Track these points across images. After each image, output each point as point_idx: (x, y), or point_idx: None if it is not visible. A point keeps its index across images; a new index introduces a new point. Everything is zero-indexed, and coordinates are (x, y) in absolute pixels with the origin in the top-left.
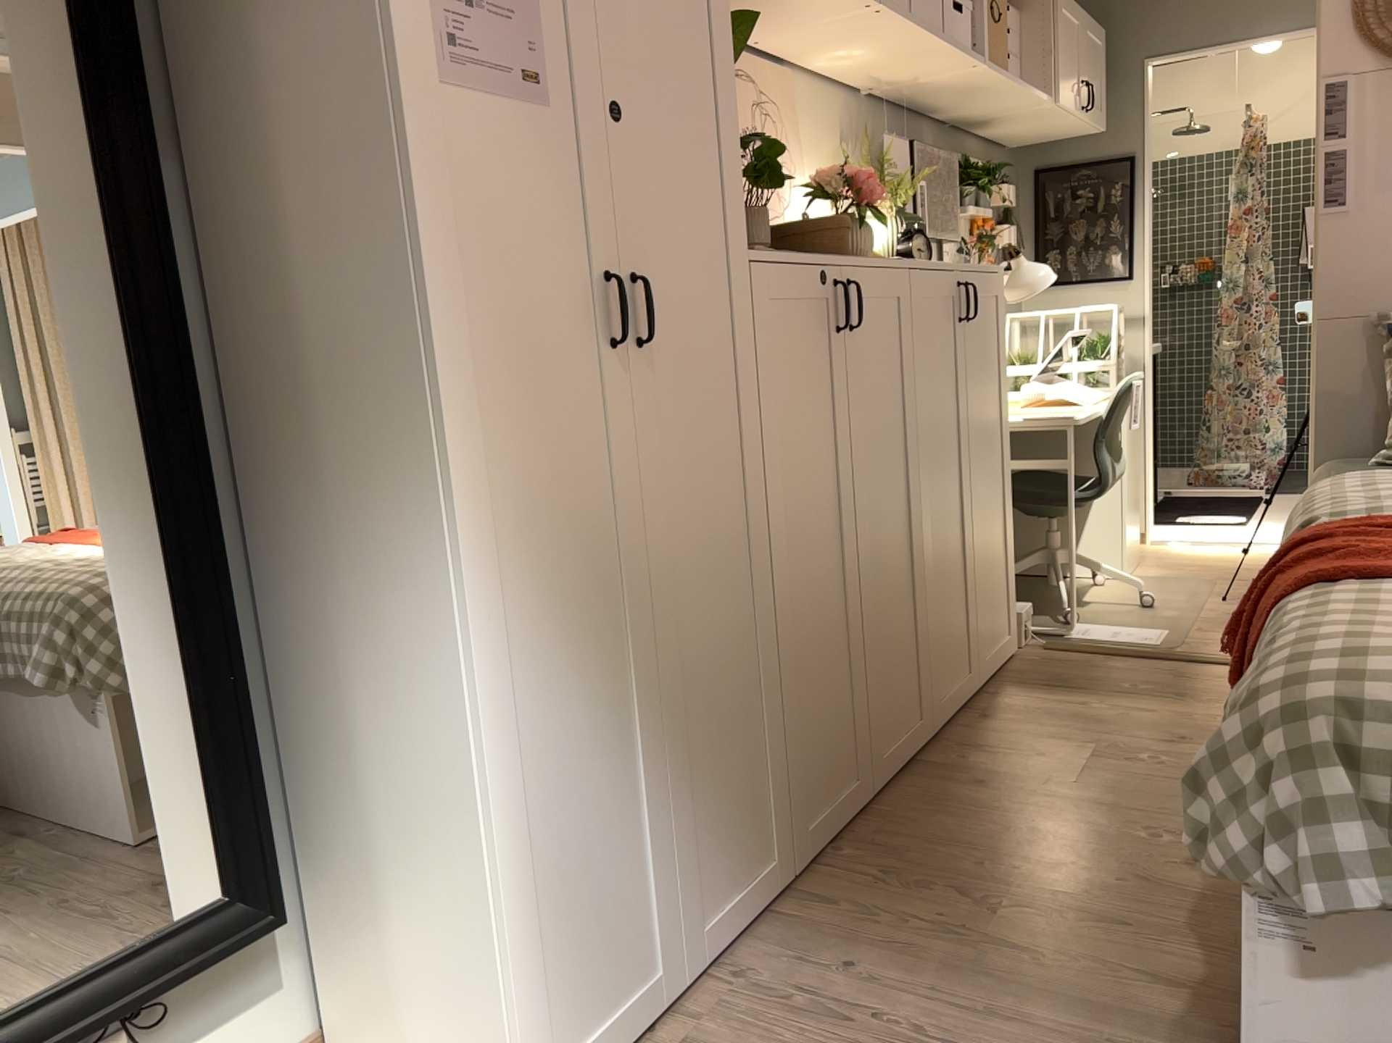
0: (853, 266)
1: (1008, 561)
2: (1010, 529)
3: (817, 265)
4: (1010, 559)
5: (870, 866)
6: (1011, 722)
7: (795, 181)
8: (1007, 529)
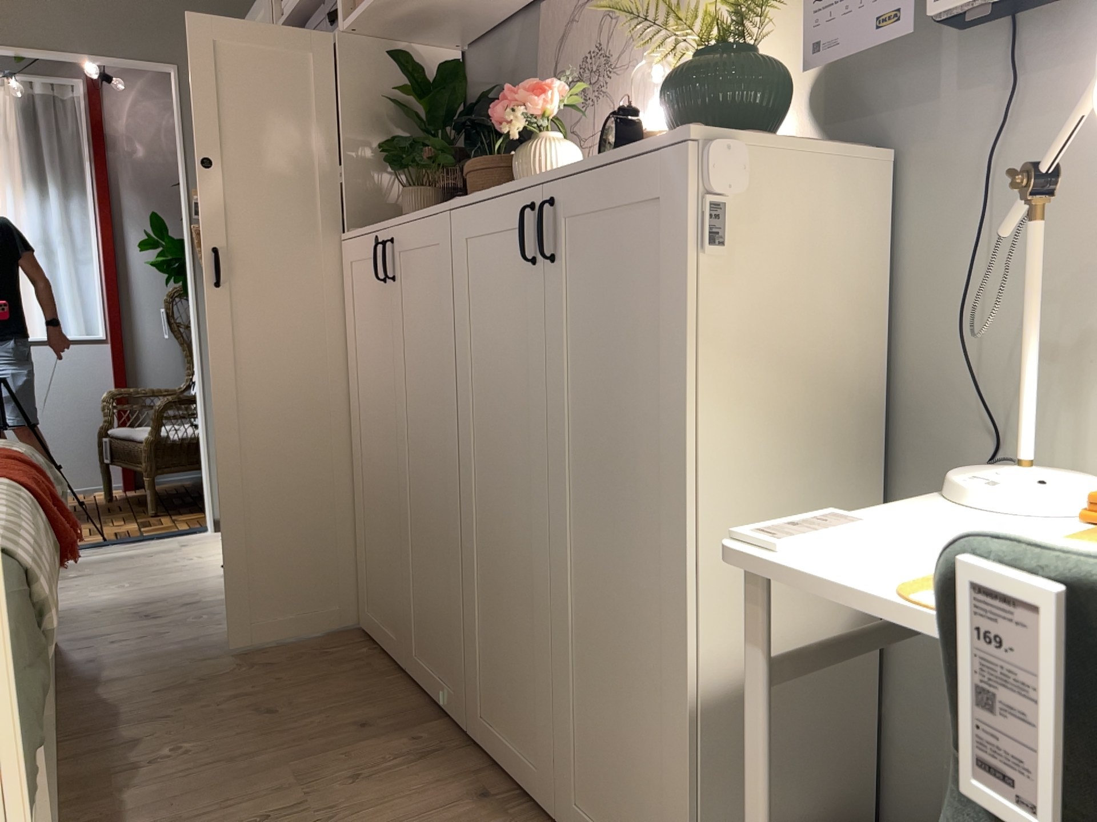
0: (397, 228)
1: (685, 782)
2: (690, 720)
3: (373, 234)
4: (690, 785)
5: (338, 656)
6: (439, 811)
7: (635, 81)
8: (685, 717)
